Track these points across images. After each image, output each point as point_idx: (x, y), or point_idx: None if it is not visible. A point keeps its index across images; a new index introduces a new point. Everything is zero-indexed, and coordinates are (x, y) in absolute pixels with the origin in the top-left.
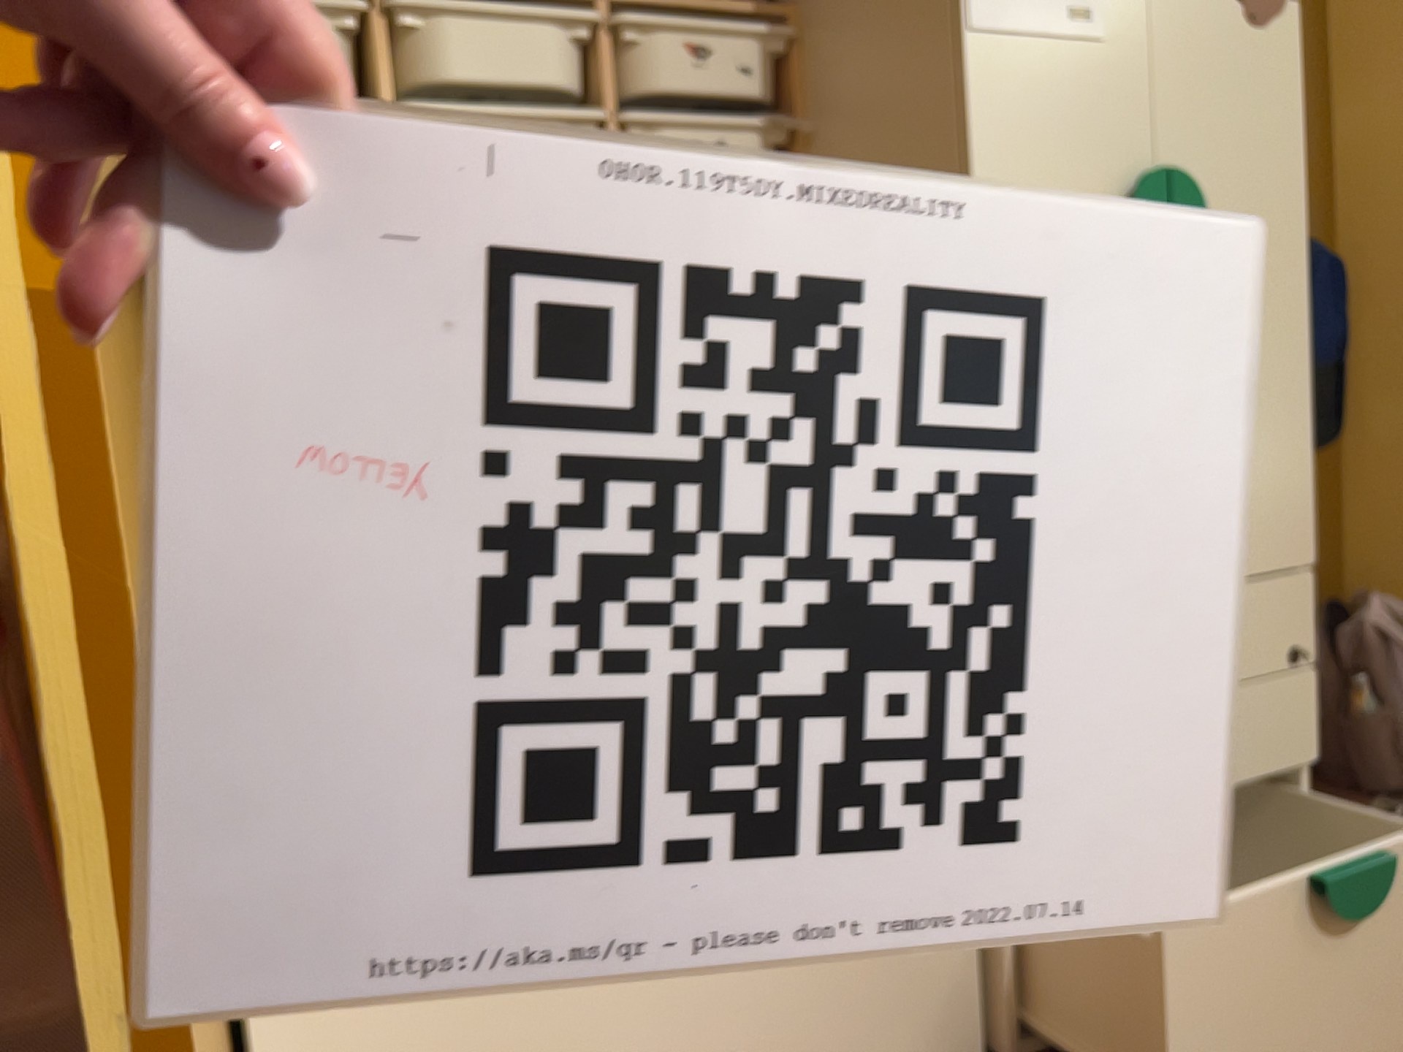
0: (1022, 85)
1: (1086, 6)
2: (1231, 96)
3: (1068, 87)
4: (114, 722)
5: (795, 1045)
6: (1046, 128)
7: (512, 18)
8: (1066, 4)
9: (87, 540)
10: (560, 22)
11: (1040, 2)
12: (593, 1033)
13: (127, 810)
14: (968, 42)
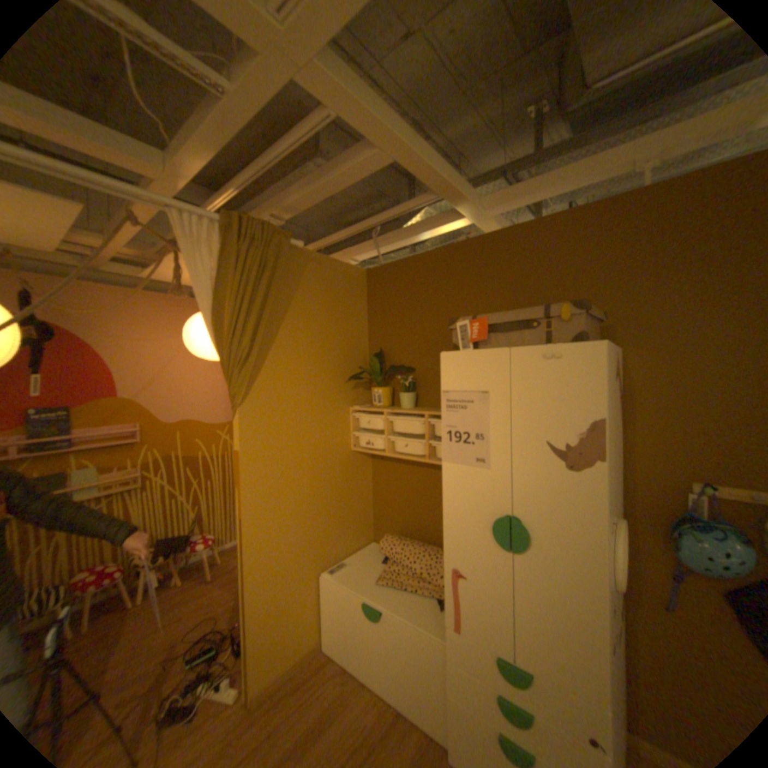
0: (458, 478)
1: (481, 458)
2: (552, 497)
3: (474, 482)
4: (244, 561)
5: (398, 687)
6: (466, 492)
7: (406, 419)
8: (474, 457)
9: (243, 542)
10: (416, 420)
11: (465, 456)
12: (361, 644)
13: (244, 570)
14: (443, 464)
